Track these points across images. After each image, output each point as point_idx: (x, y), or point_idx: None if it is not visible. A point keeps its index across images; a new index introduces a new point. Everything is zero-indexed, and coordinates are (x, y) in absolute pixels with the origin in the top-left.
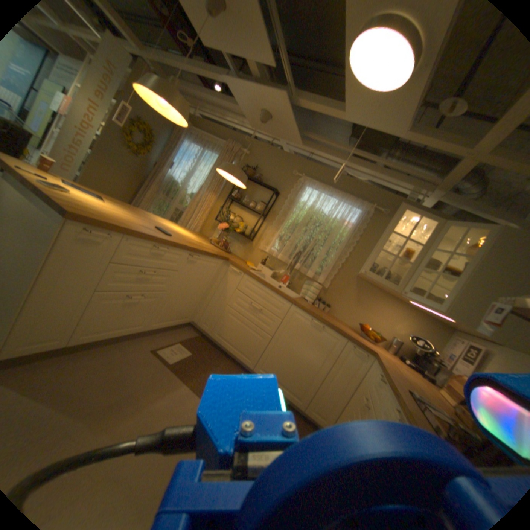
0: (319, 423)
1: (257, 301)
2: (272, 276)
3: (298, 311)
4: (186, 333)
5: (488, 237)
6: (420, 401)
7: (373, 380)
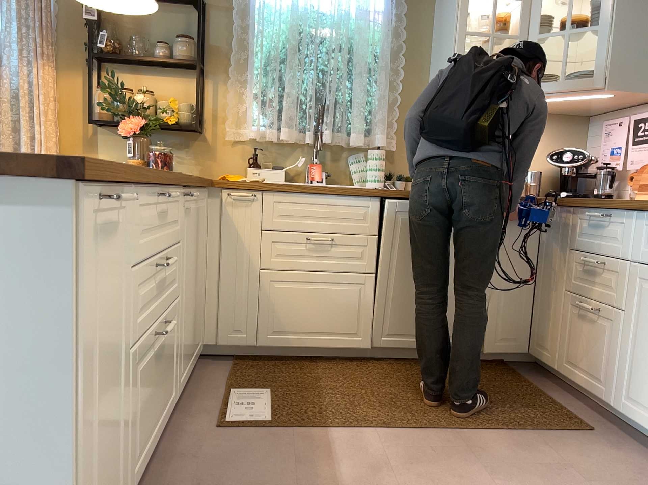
0: (510, 347)
1: (314, 226)
2: (285, 177)
3: (397, 201)
4: (207, 369)
5: None
6: None
7: (568, 232)
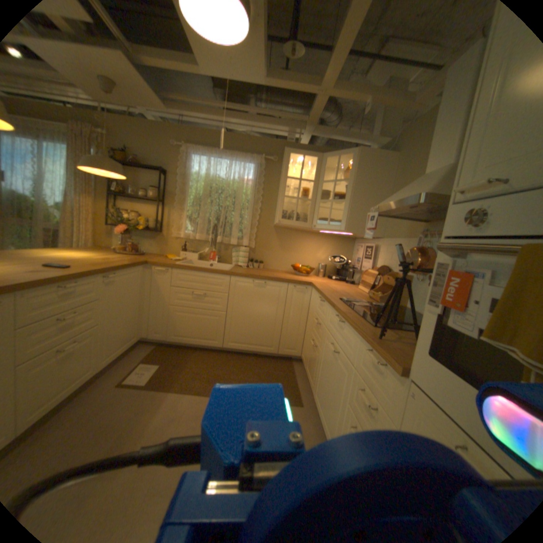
0: (291, 353)
1: (196, 287)
2: (199, 257)
3: (238, 278)
4: (140, 350)
5: (353, 158)
6: (347, 301)
7: (315, 303)
